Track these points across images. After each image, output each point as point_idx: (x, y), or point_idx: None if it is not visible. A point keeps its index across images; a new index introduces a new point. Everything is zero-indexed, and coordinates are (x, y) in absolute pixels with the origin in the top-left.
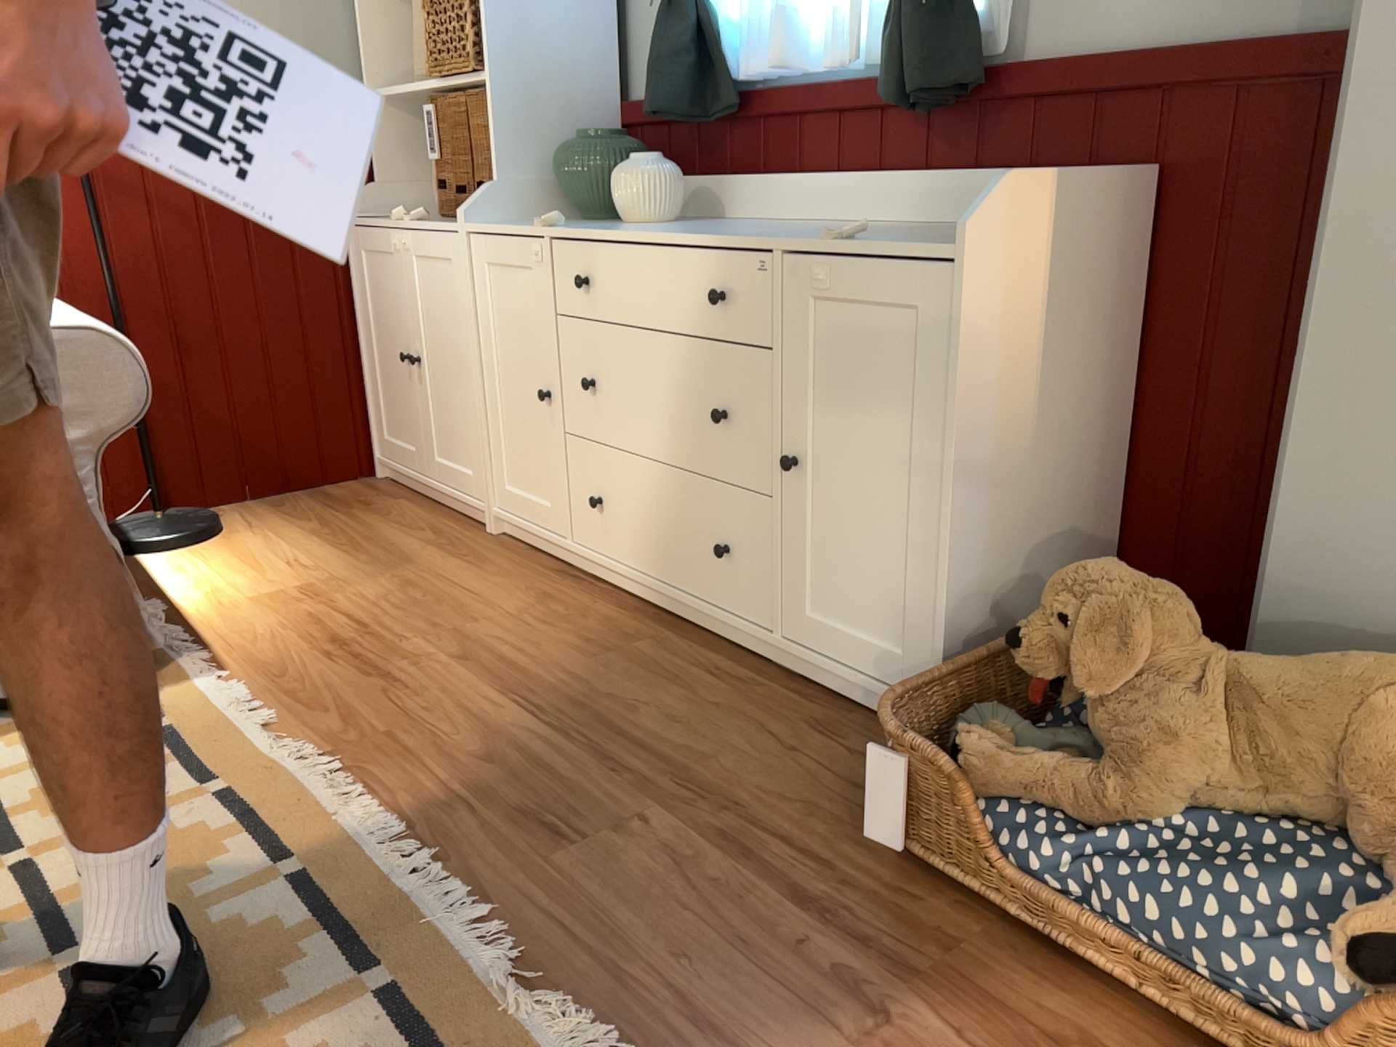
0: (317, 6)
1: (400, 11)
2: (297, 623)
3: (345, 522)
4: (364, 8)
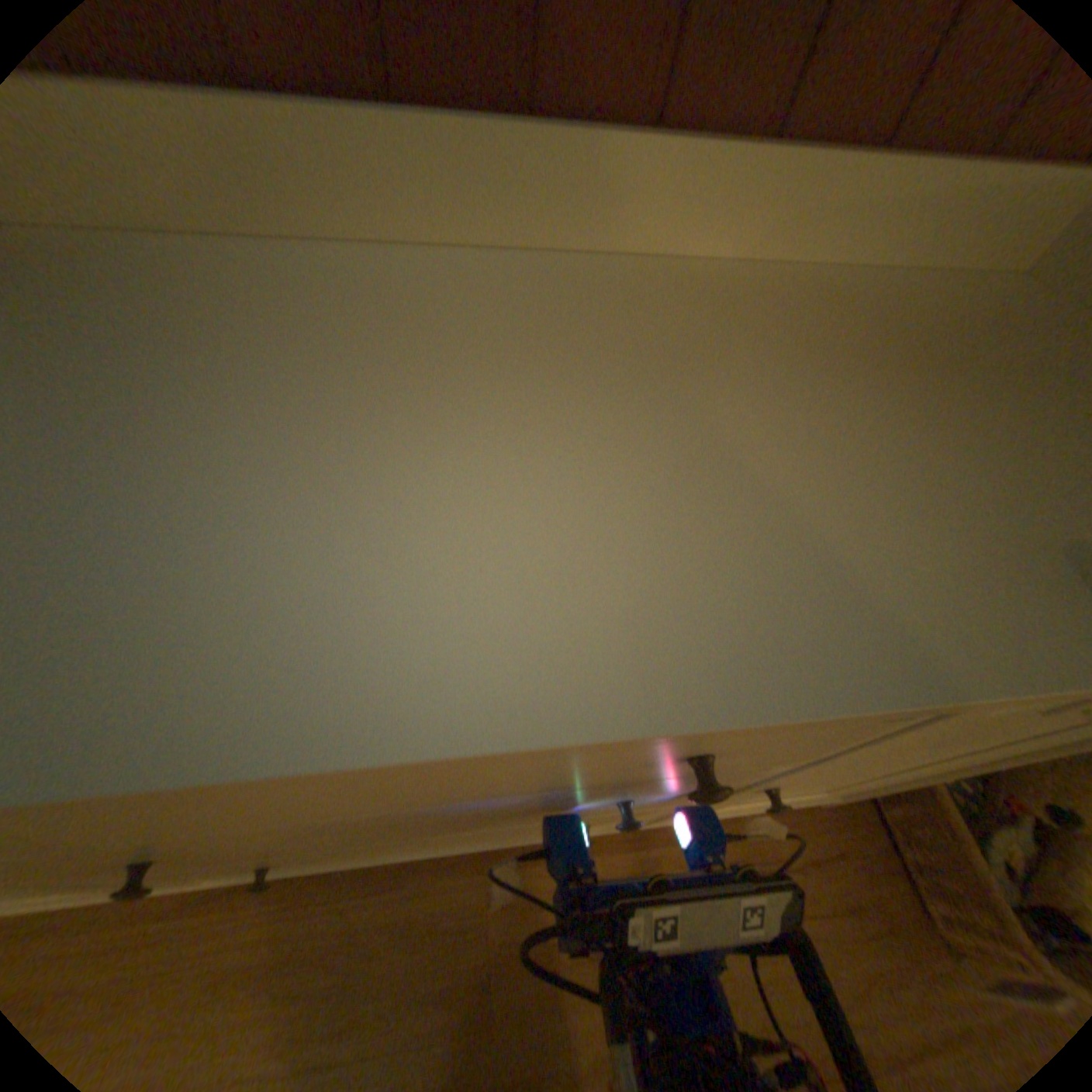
0: None
1: None
2: None
3: None
4: None
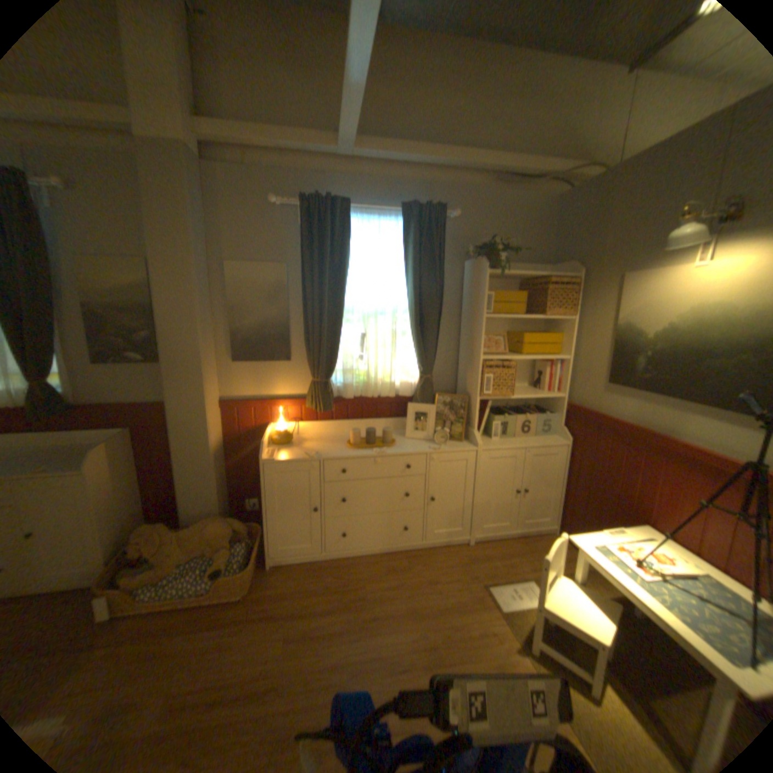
0: None
1: None
2: None
3: None
4: None
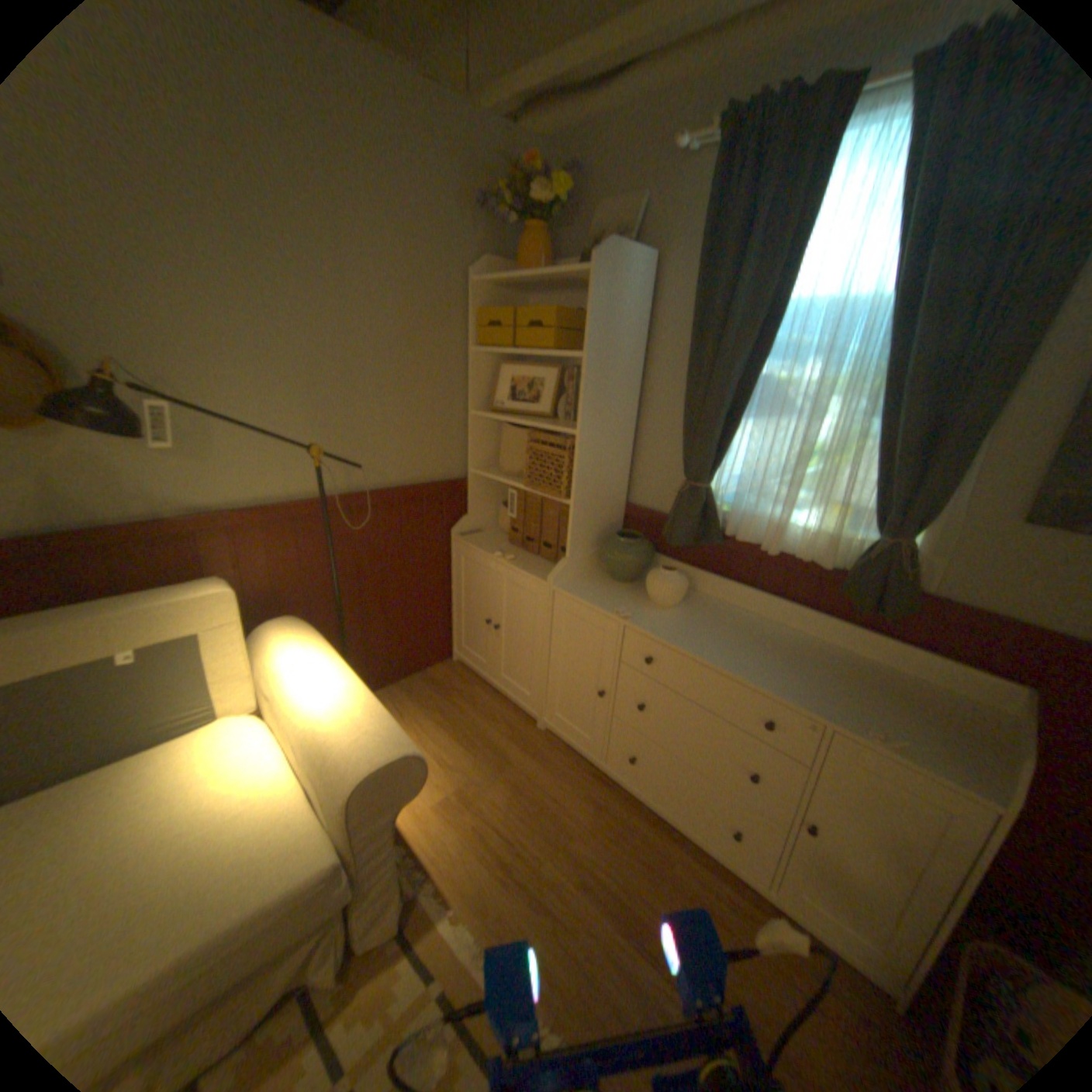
0: (448, 422)
1: (490, 422)
2: (470, 840)
3: (454, 713)
4: (473, 422)
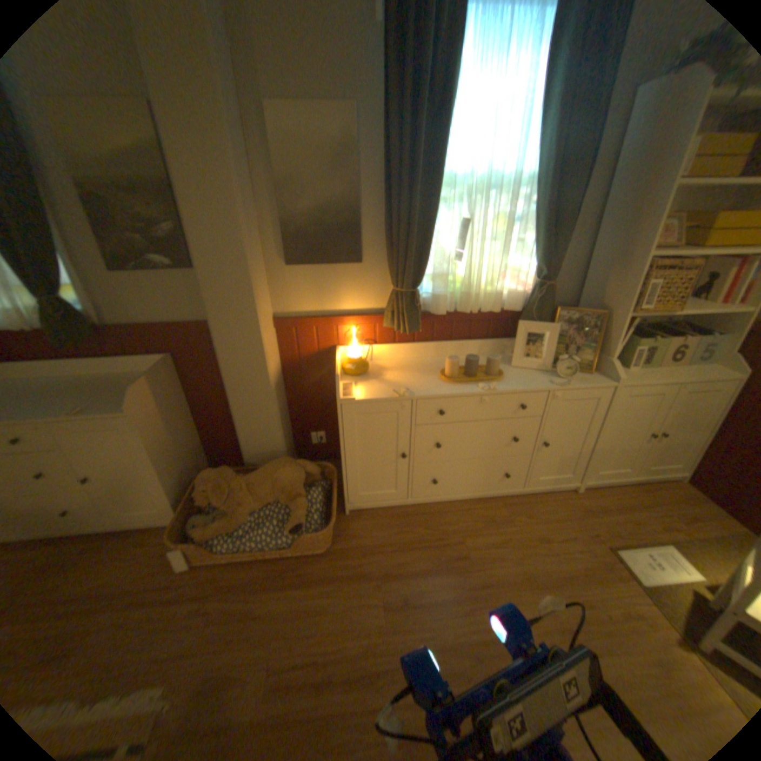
0: None
1: None
2: None
3: None
4: None
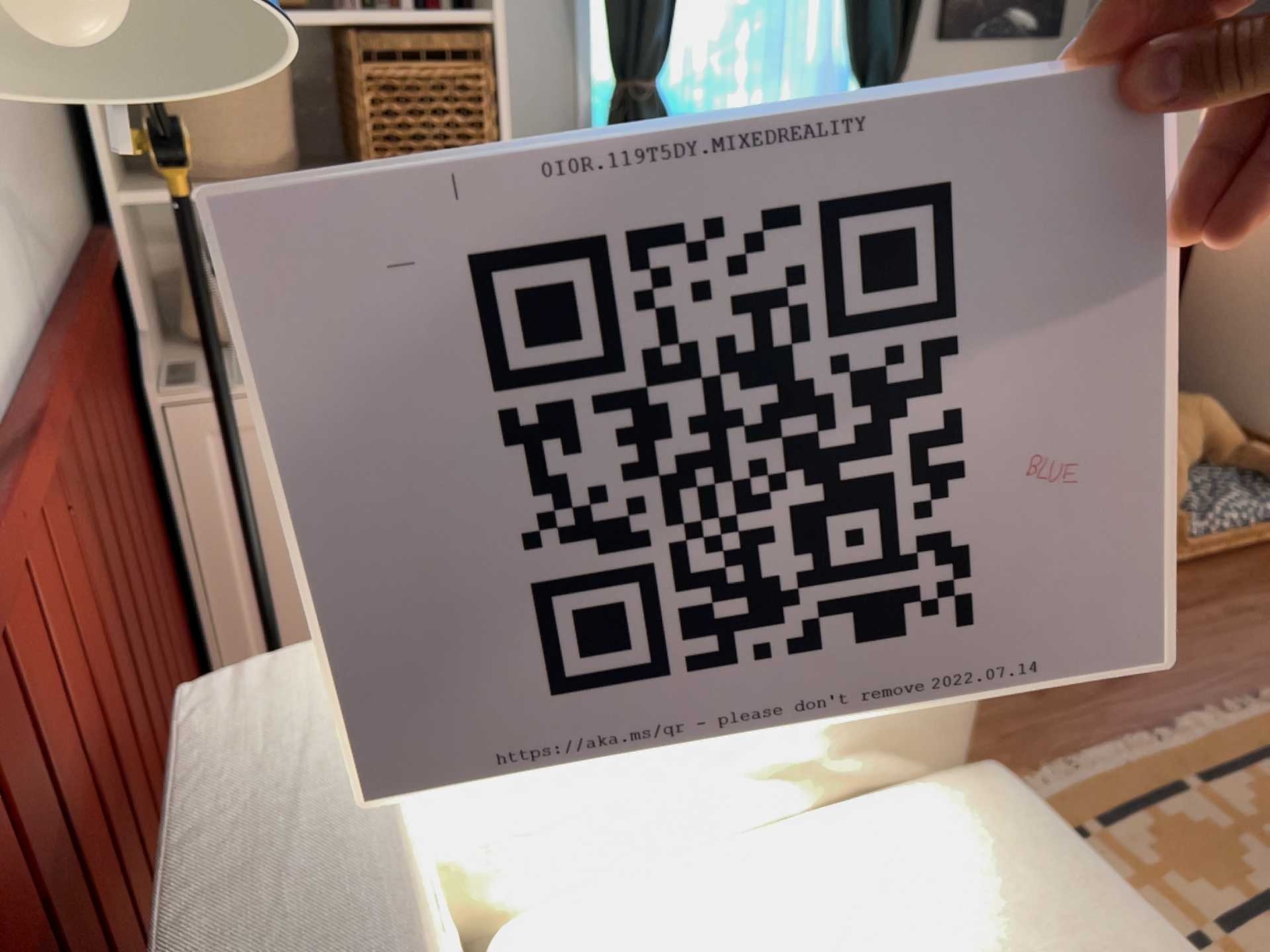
0: None
1: None
2: None
3: None
4: None
